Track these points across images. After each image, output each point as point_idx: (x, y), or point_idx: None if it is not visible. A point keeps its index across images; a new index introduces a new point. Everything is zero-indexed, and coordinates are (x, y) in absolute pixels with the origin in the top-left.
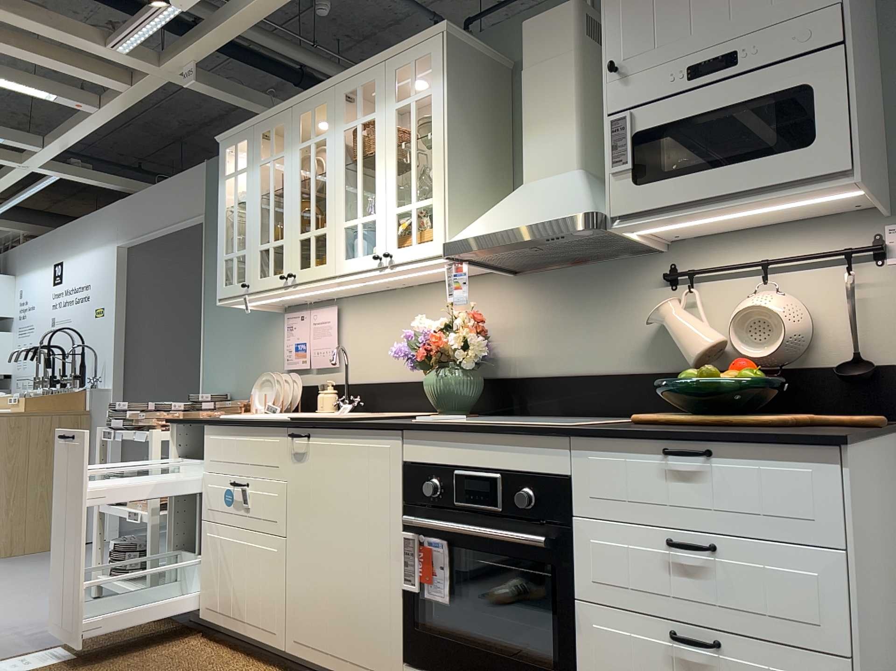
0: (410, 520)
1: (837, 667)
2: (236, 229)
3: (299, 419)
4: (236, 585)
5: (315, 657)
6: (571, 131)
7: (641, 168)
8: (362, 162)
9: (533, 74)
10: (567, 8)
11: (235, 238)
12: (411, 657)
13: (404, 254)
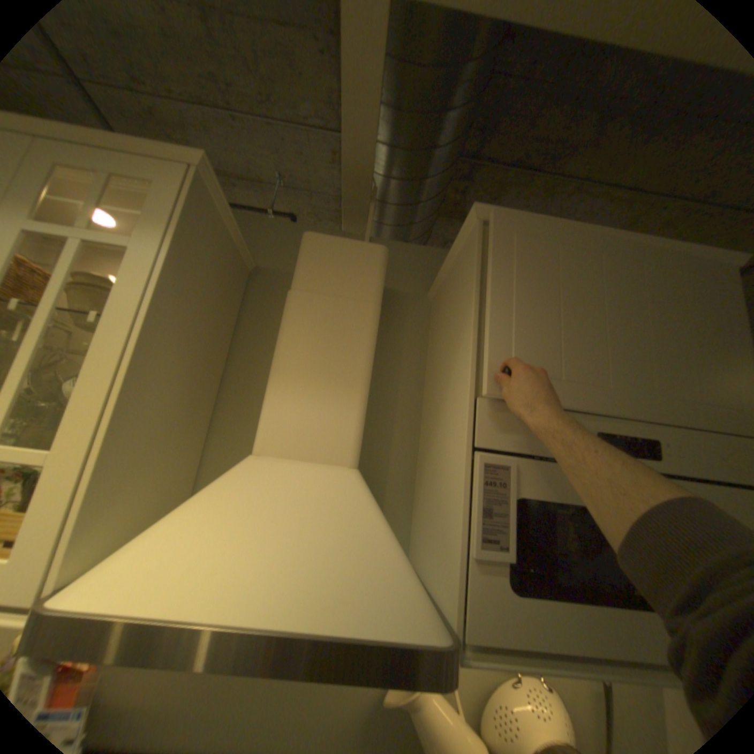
0: None
1: None
2: None
3: None
4: None
5: None
6: (353, 407)
7: (525, 564)
8: None
9: (310, 302)
10: (376, 248)
11: None
12: None
13: None
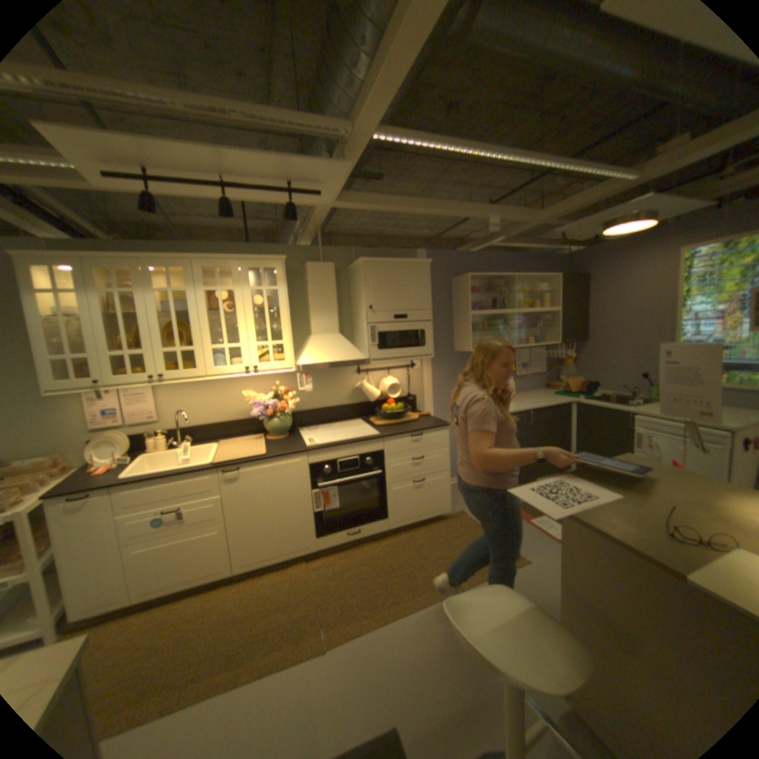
0: (315, 485)
1: (446, 473)
2: (66, 336)
3: (216, 461)
4: (176, 567)
5: (258, 565)
6: (335, 318)
7: (380, 345)
8: (224, 313)
9: (316, 288)
10: (331, 265)
11: (65, 344)
12: (320, 534)
13: (266, 367)
